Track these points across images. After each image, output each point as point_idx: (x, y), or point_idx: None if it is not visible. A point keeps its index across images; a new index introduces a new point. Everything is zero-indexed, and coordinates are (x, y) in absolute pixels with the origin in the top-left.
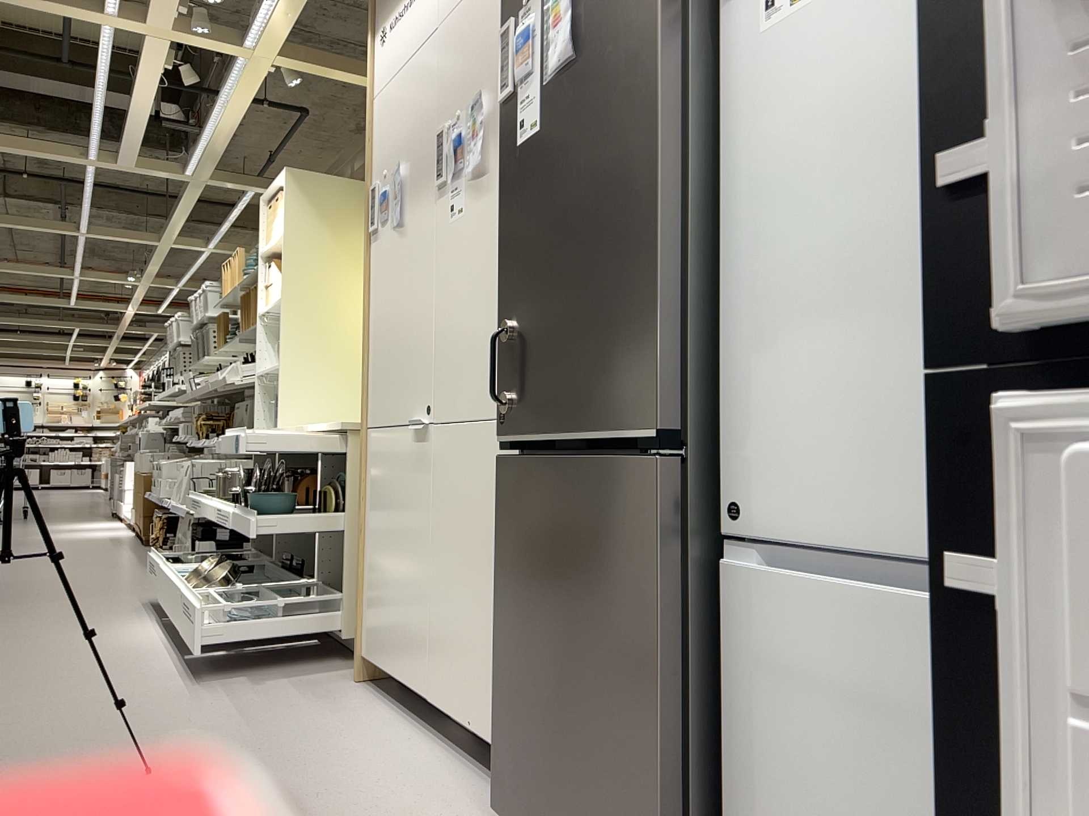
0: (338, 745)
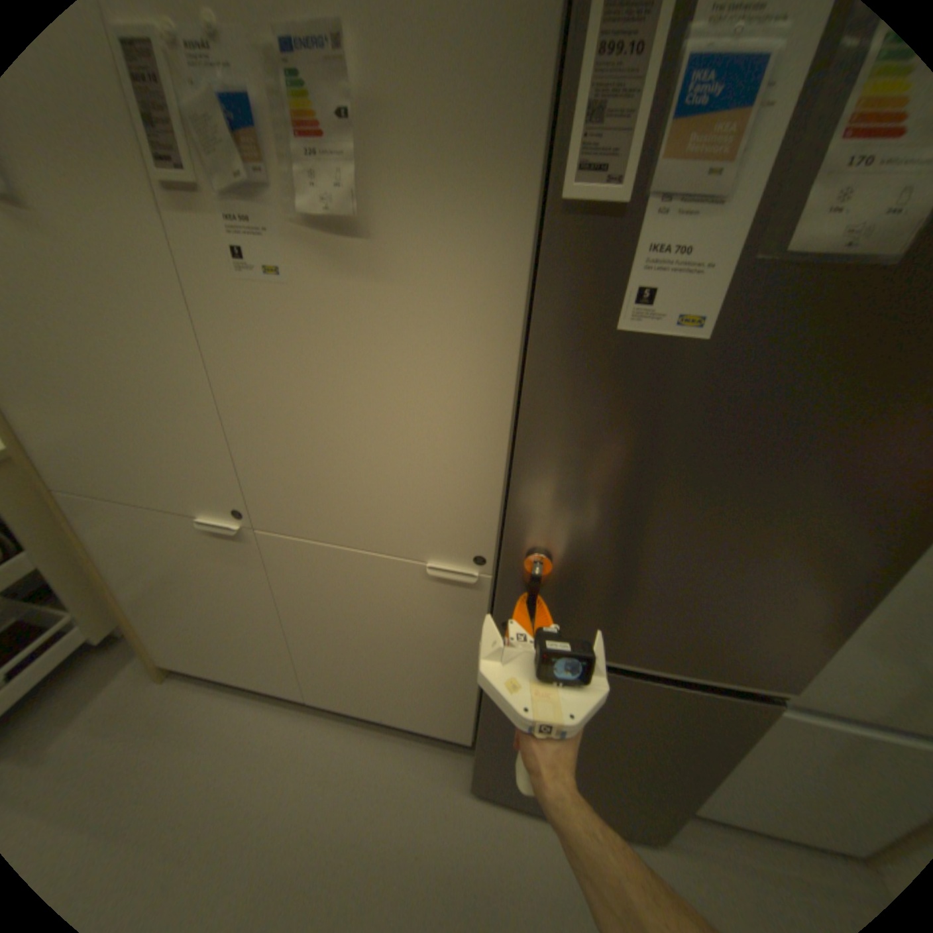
0: (250, 791)
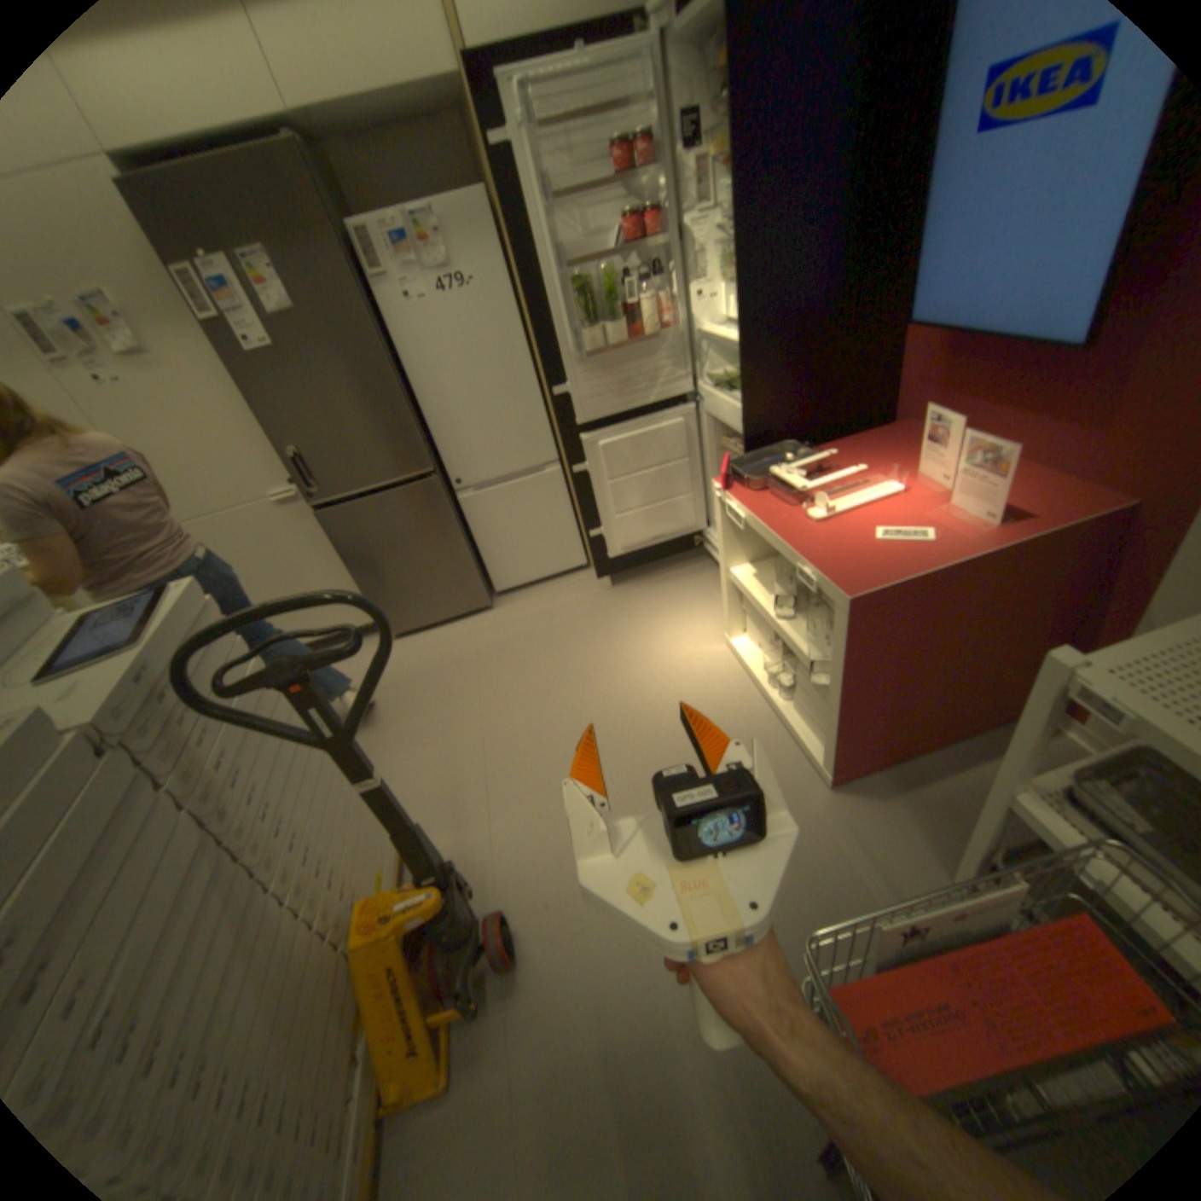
0: None
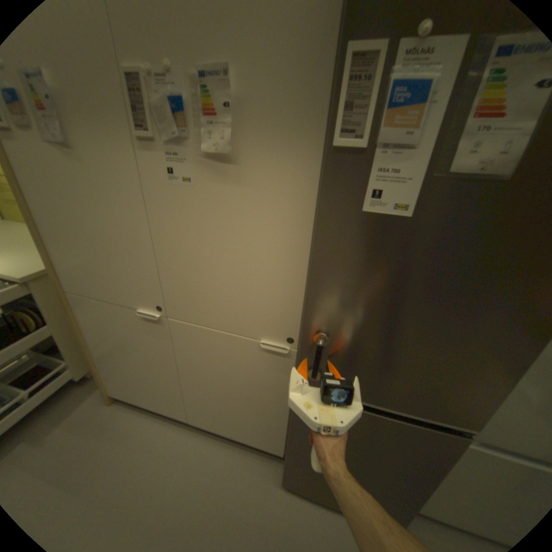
0: (153, 473)
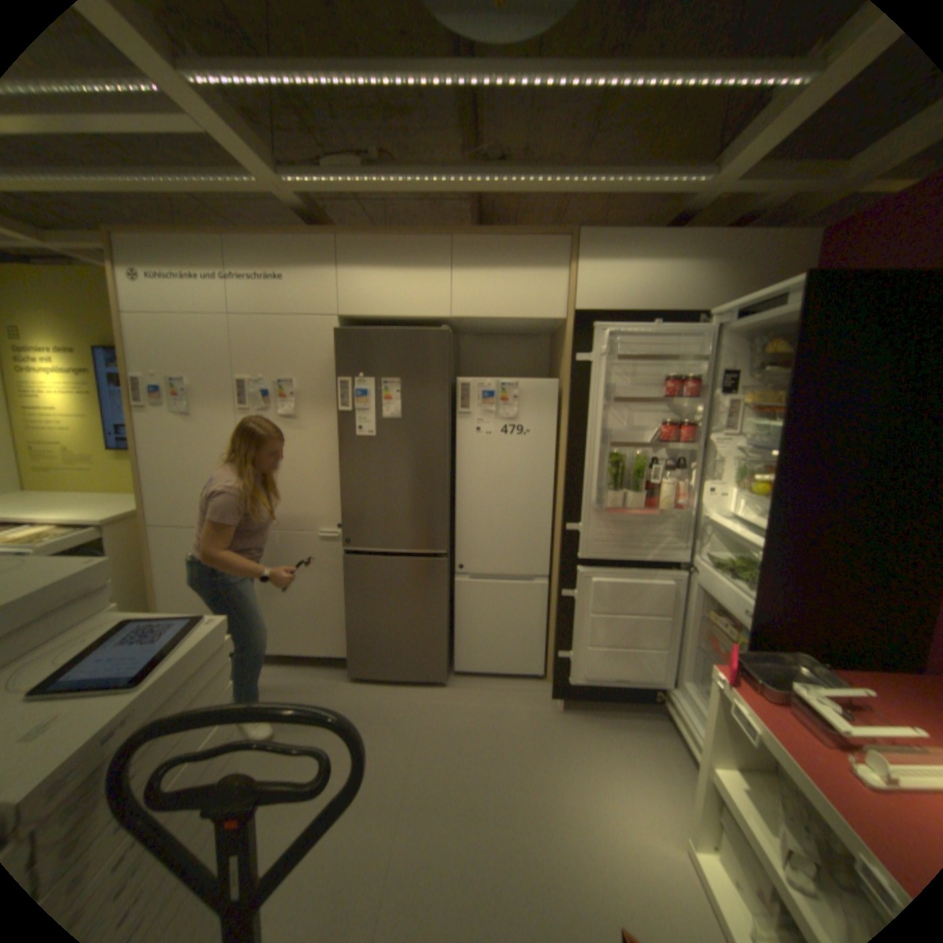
0: None
